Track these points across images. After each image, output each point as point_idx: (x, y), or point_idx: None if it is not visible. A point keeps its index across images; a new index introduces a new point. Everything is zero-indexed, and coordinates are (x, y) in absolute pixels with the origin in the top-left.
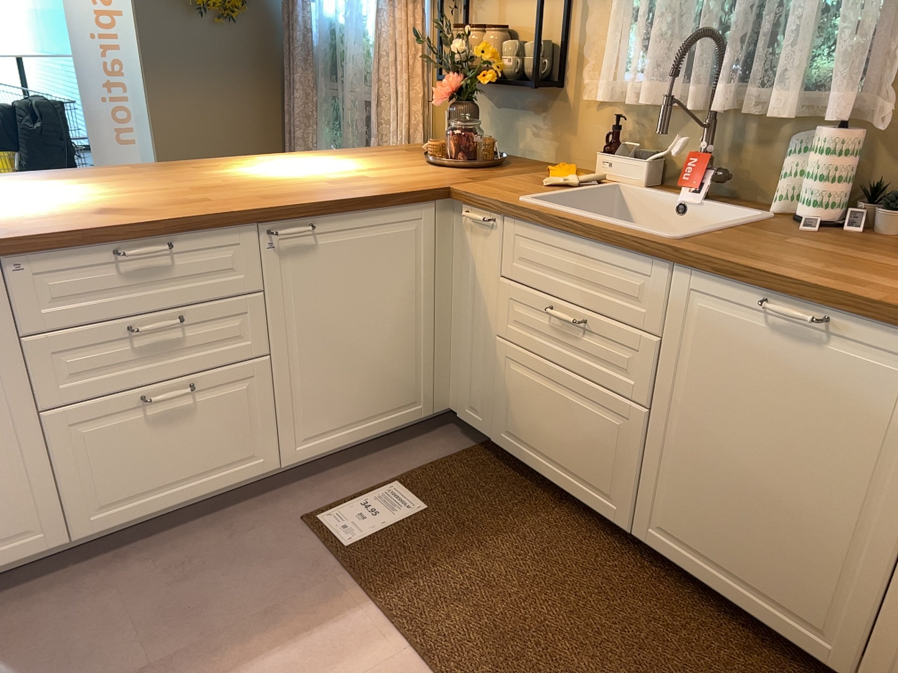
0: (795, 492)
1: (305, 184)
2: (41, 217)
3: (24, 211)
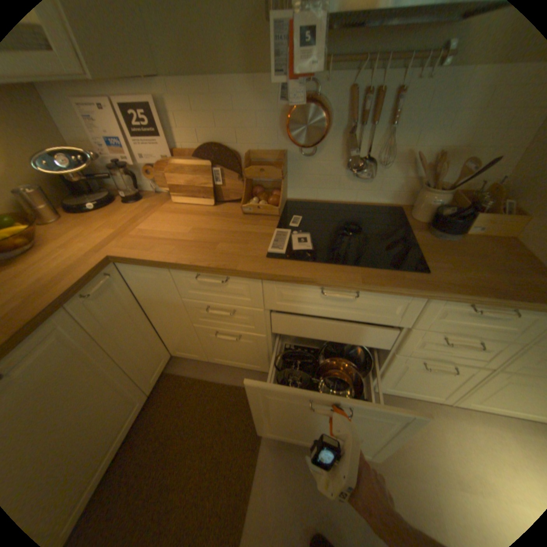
0: (82, 412)
1: None
2: None
3: None
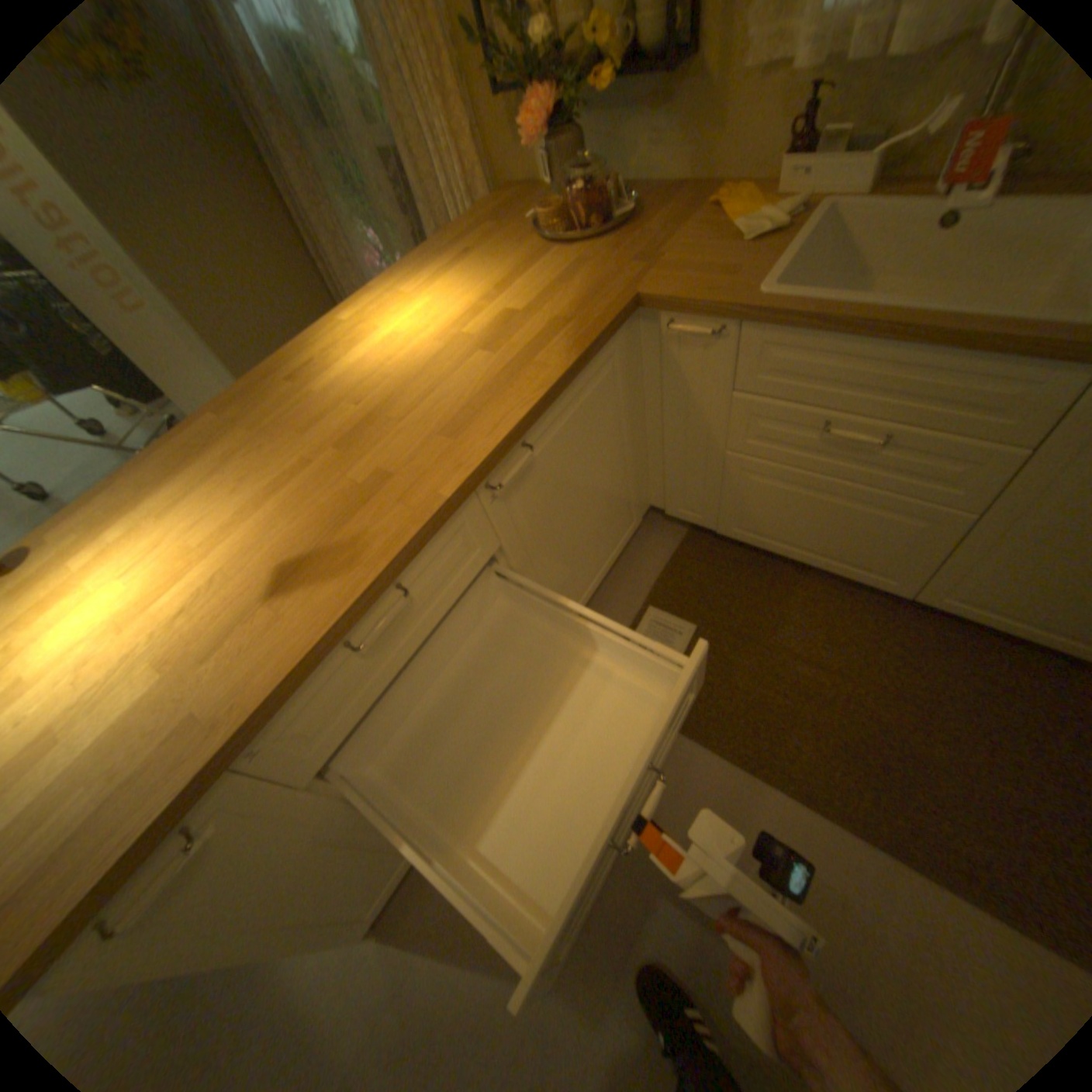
0: None
1: (458, 365)
2: (204, 642)
3: (166, 628)
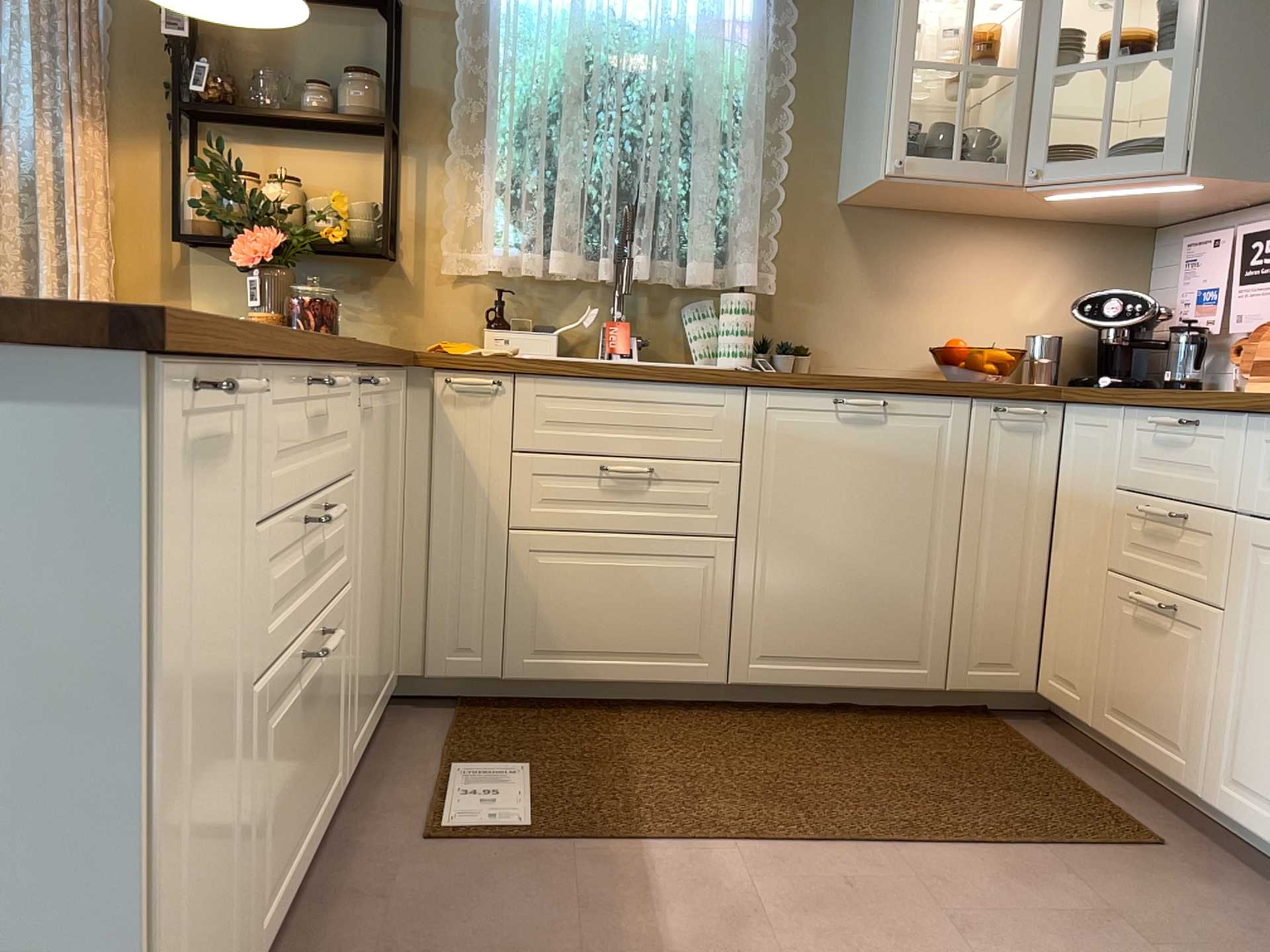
0: (882, 551)
1: None
2: None
3: None
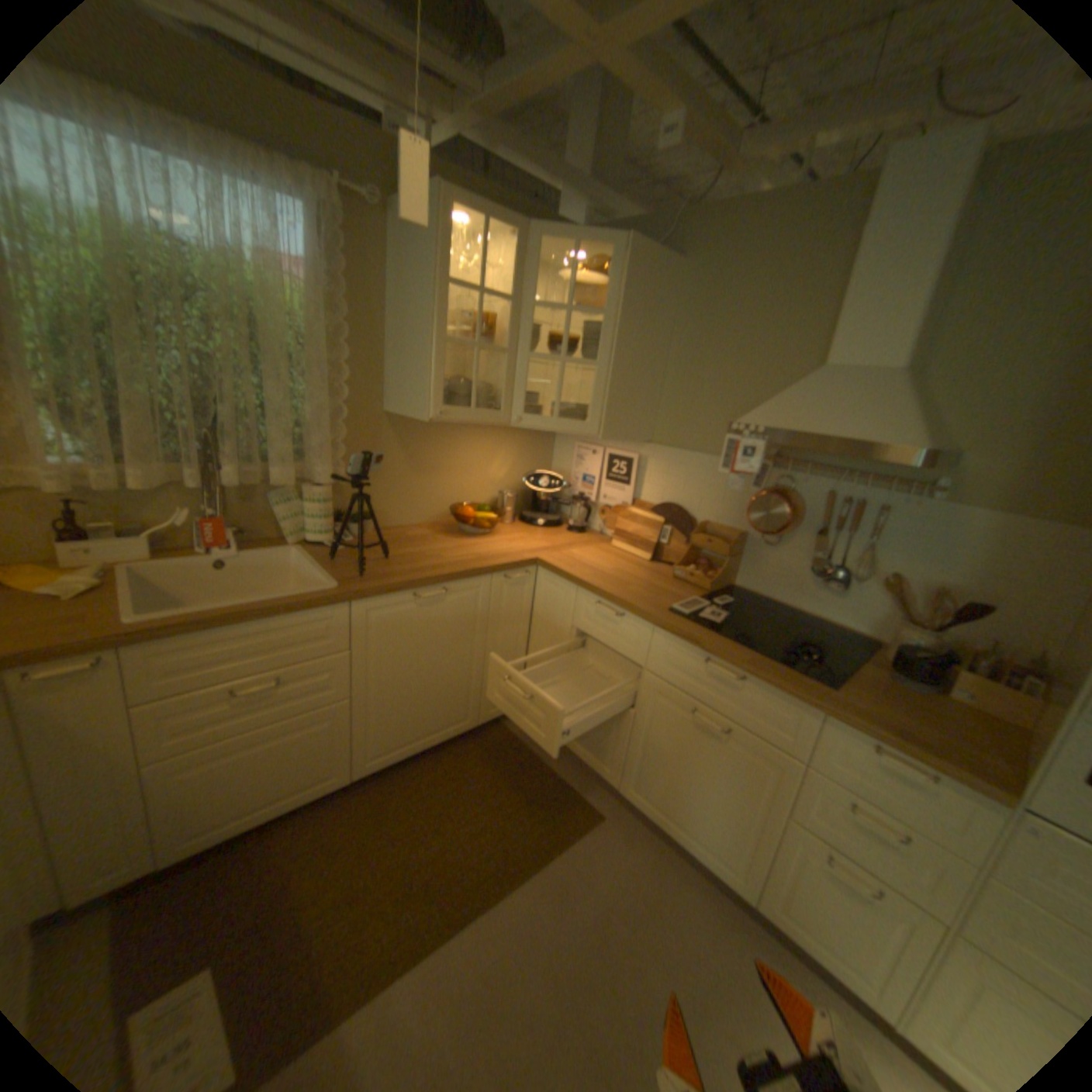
0: (443, 673)
1: None
2: None
3: None
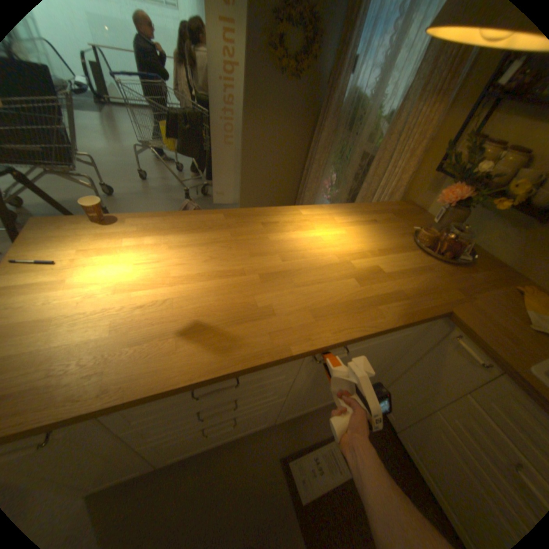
0: None
1: (340, 279)
2: (138, 335)
3: (131, 311)
